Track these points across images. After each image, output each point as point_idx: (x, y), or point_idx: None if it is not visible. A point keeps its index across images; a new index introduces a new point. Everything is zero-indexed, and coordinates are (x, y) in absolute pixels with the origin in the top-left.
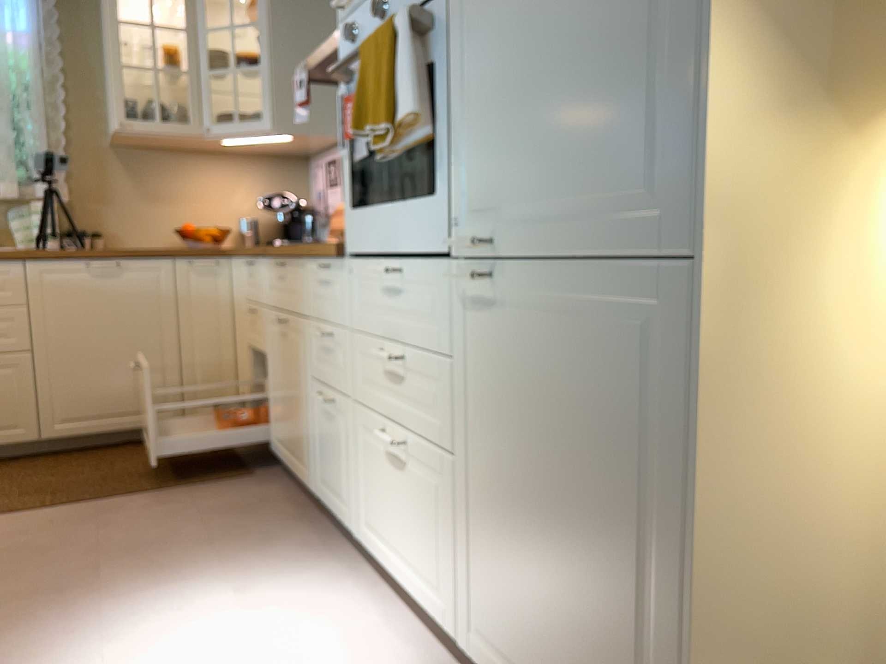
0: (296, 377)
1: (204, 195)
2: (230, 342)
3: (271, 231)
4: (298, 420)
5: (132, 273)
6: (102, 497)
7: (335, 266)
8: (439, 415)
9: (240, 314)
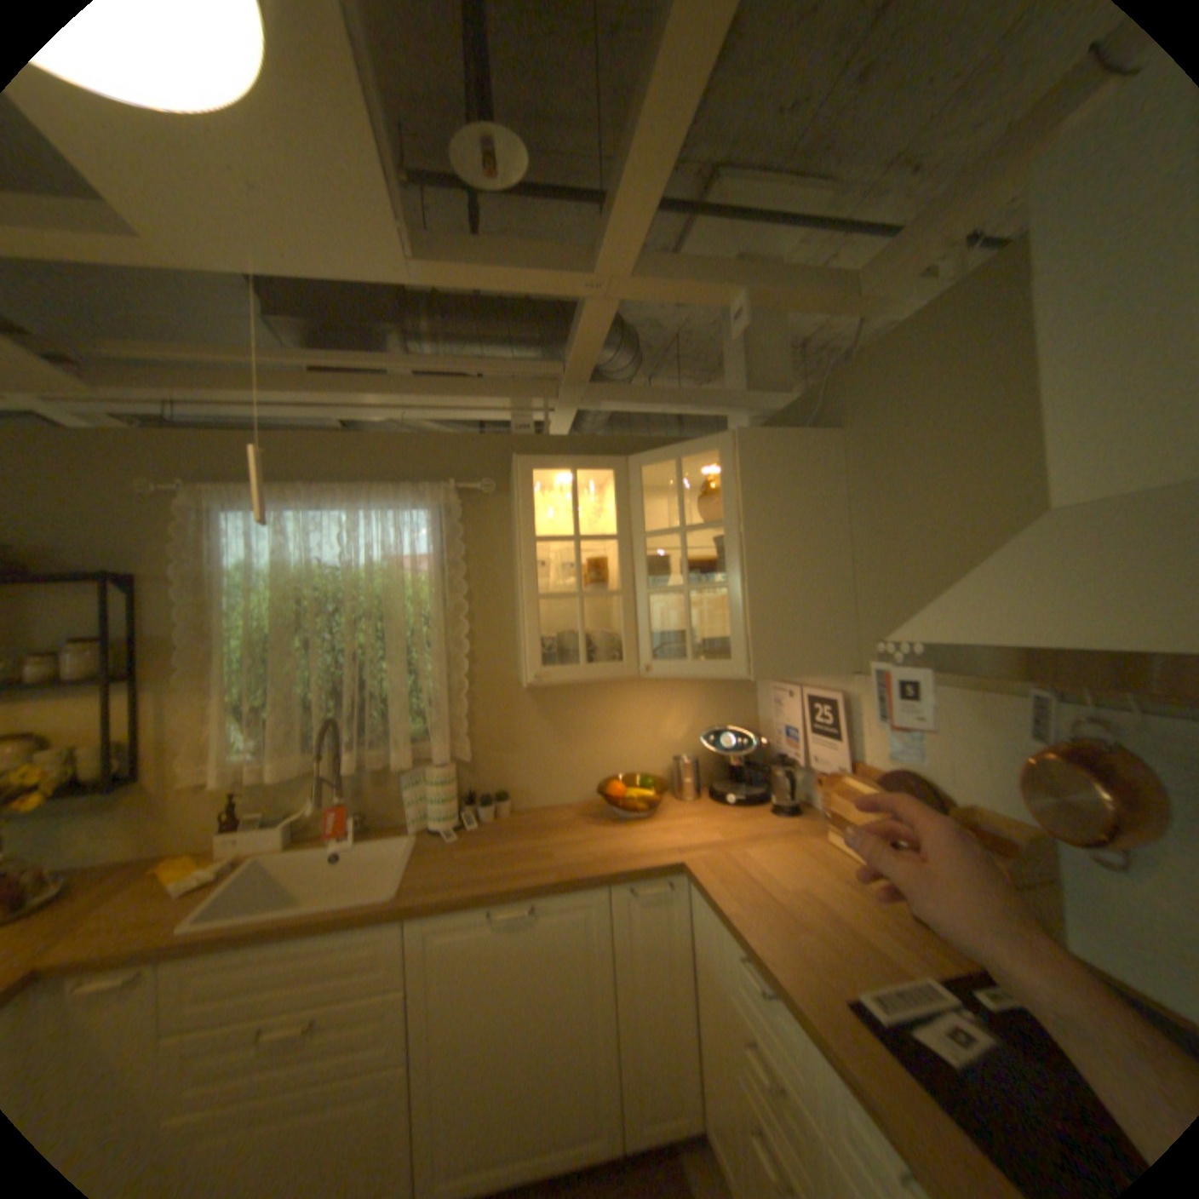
0: None
1: (630, 727)
2: (691, 1009)
3: (712, 764)
4: None
5: (553, 917)
6: None
7: None
8: None
9: (719, 999)
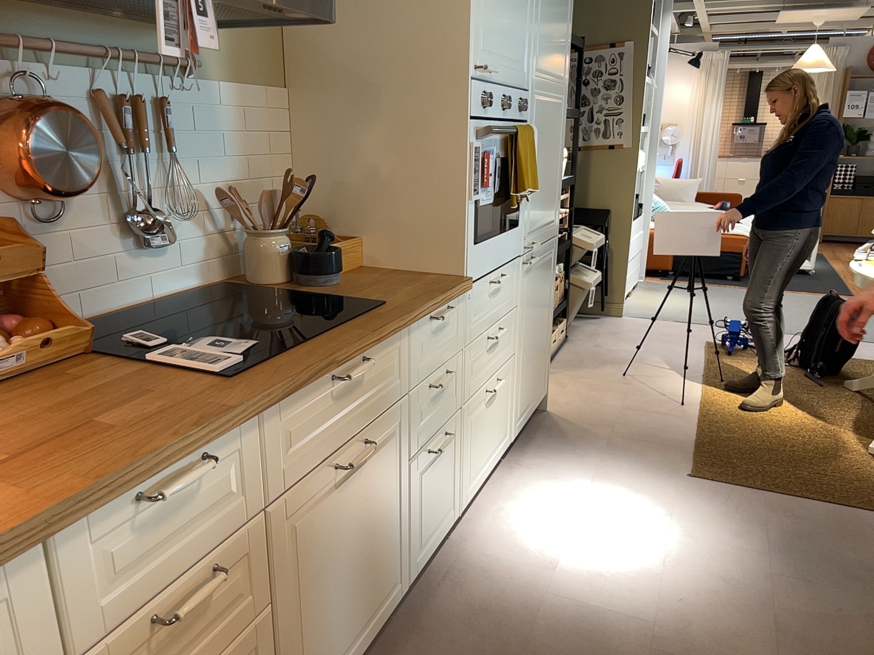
0: (381, 498)
1: None
2: None
3: None
4: (381, 550)
5: None
6: None
7: (454, 303)
8: (510, 340)
9: None
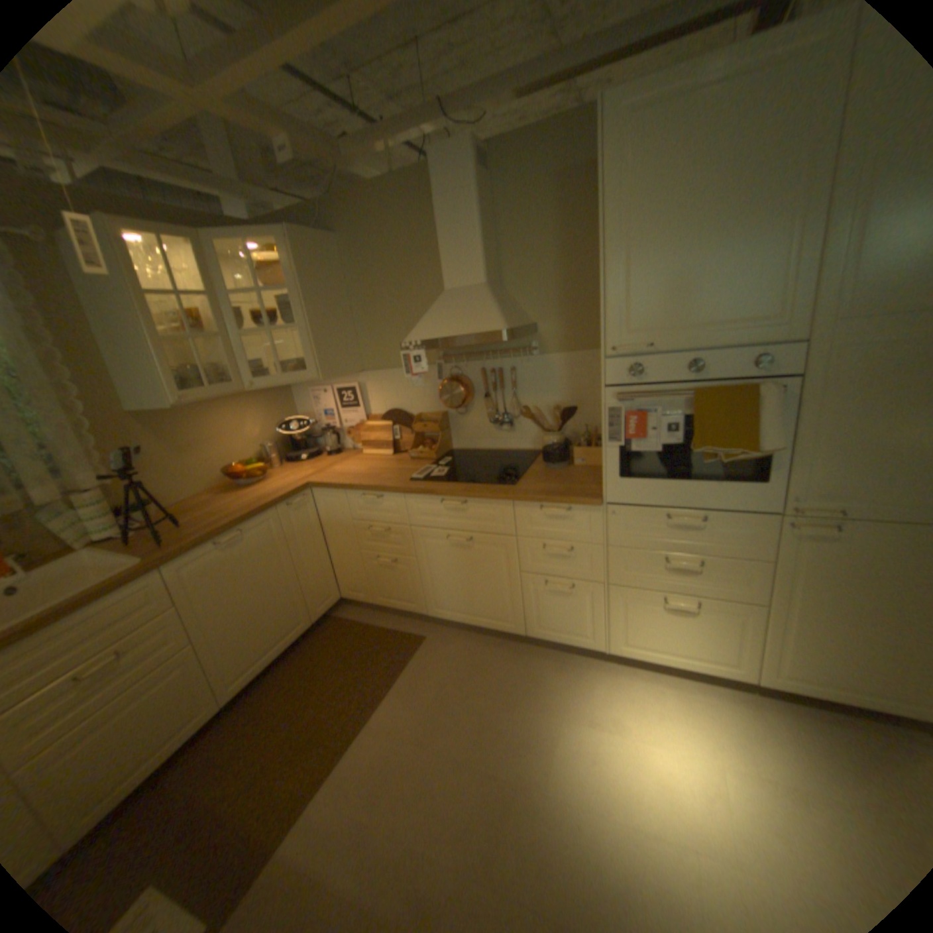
0: (491, 572)
1: (224, 435)
2: (325, 550)
3: (279, 447)
4: (494, 596)
5: (251, 533)
6: (361, 720)
7: (581, 509)
8: (746, 587)
9: (344, 529)
